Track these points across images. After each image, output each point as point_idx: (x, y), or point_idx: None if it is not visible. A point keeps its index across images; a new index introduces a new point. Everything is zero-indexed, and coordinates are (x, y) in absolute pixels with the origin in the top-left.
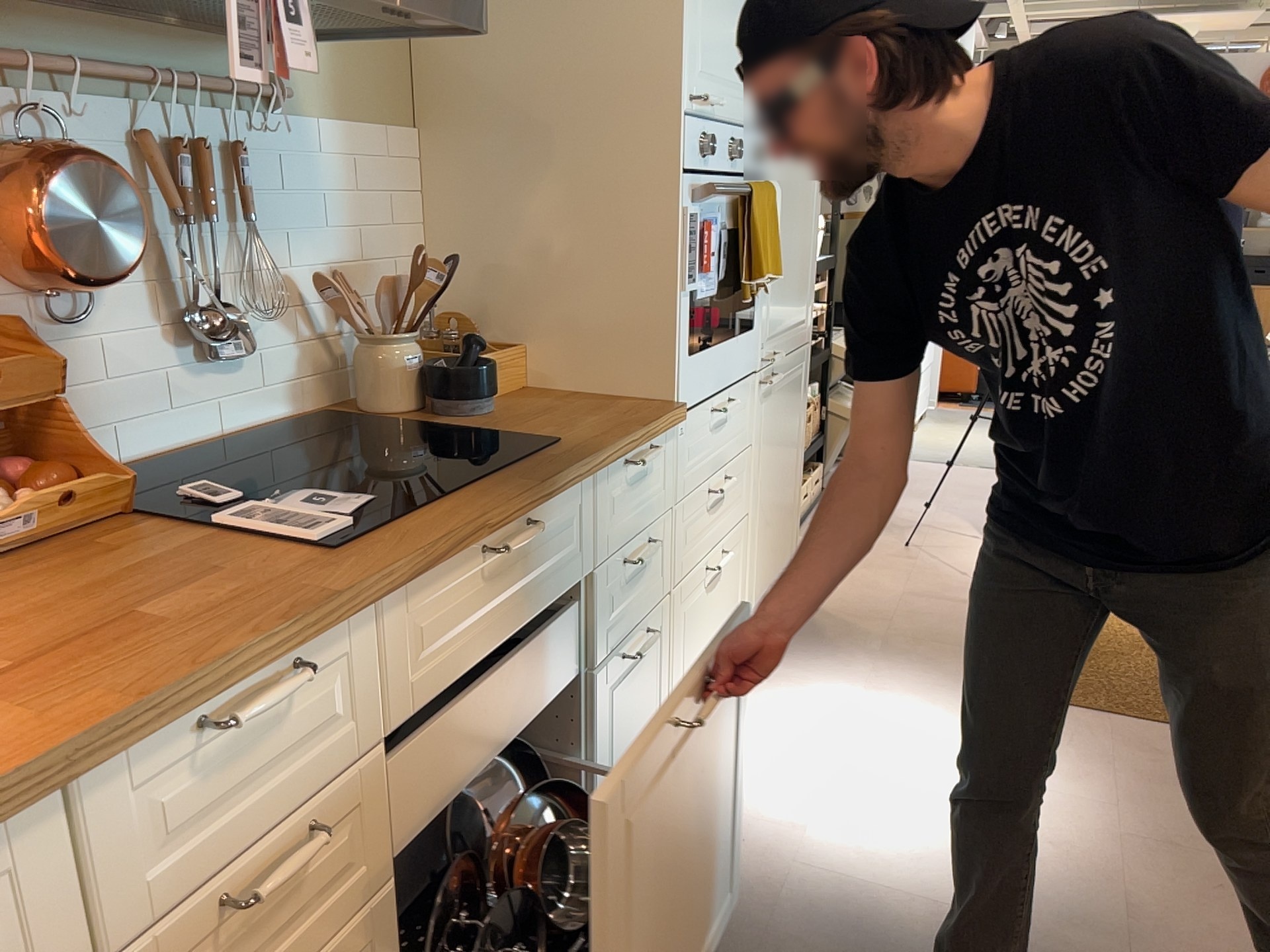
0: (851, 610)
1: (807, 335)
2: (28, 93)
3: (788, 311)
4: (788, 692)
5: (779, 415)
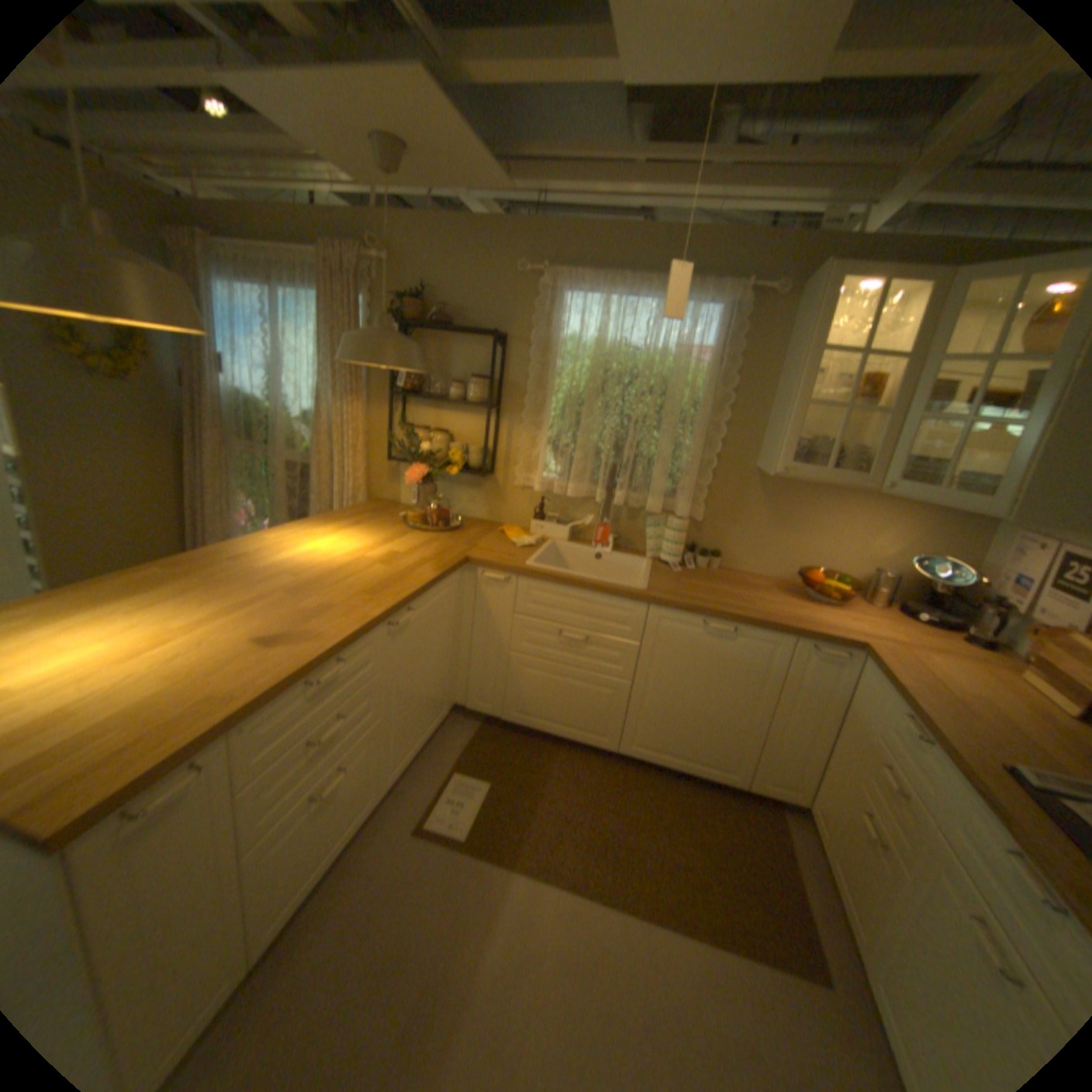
0: None
1: None
2: None
3: None
4: None
5: None
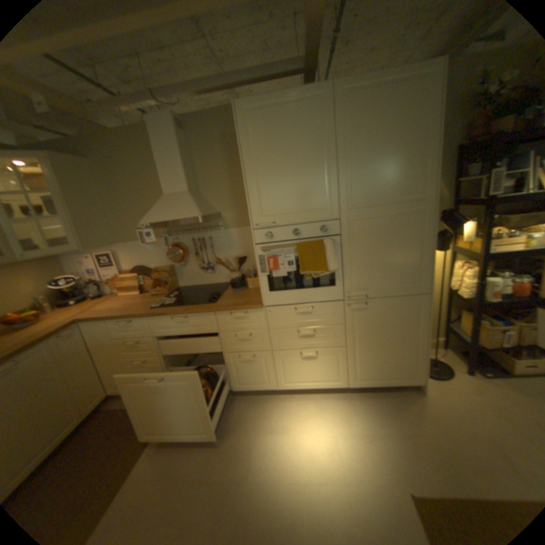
0: (437, 418)
1: (421, 290)
2: (176, 237)
3: (383, 281)
4: (347, 413)
5: (378, 319)
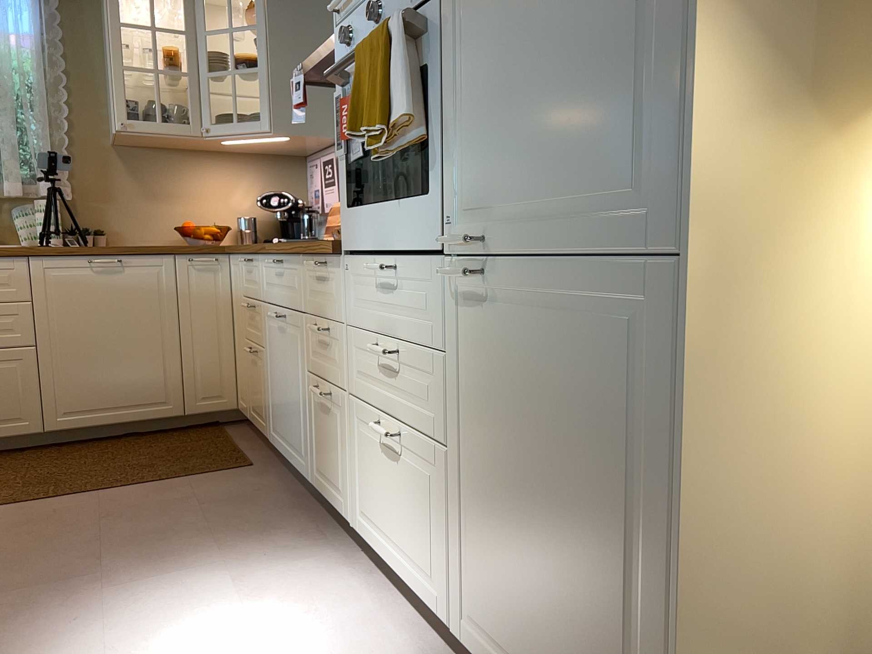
0: None
1: (659, 234)
2: None
3: (532, 173)
4: None
5: (520, 361)
